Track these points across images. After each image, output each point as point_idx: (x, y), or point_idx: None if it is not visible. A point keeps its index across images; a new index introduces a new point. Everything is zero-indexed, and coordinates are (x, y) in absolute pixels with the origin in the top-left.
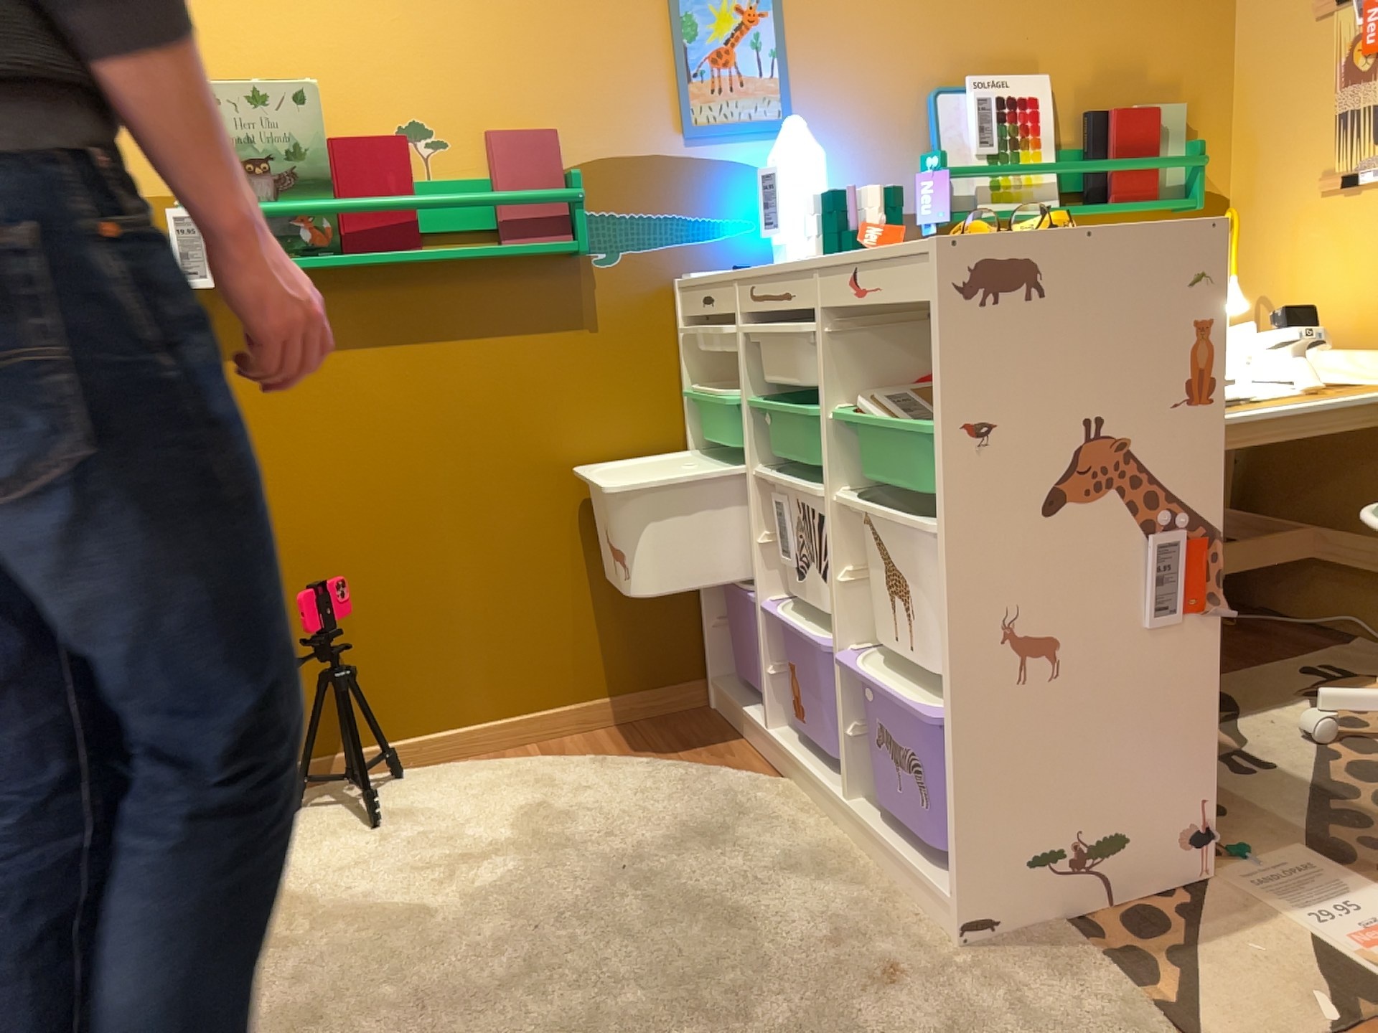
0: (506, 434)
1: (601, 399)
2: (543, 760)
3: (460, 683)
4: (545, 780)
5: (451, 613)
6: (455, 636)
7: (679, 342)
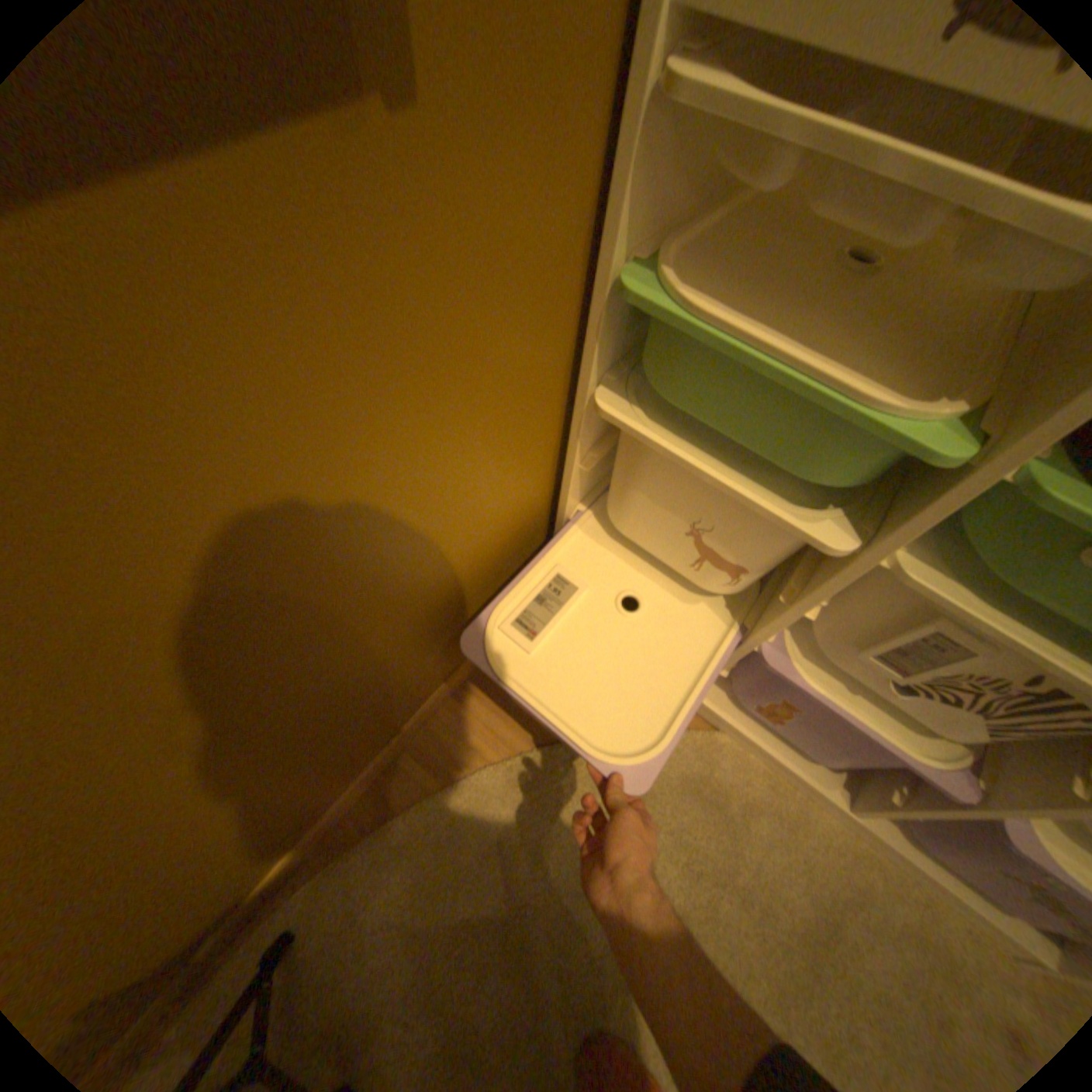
0: (219, 583)
1: (444, 359)
2: (450, 799)
3: (304, 809)
4: (487, 848)
5: (256, 808)
6: (274, 808)
7: (618, 118)
